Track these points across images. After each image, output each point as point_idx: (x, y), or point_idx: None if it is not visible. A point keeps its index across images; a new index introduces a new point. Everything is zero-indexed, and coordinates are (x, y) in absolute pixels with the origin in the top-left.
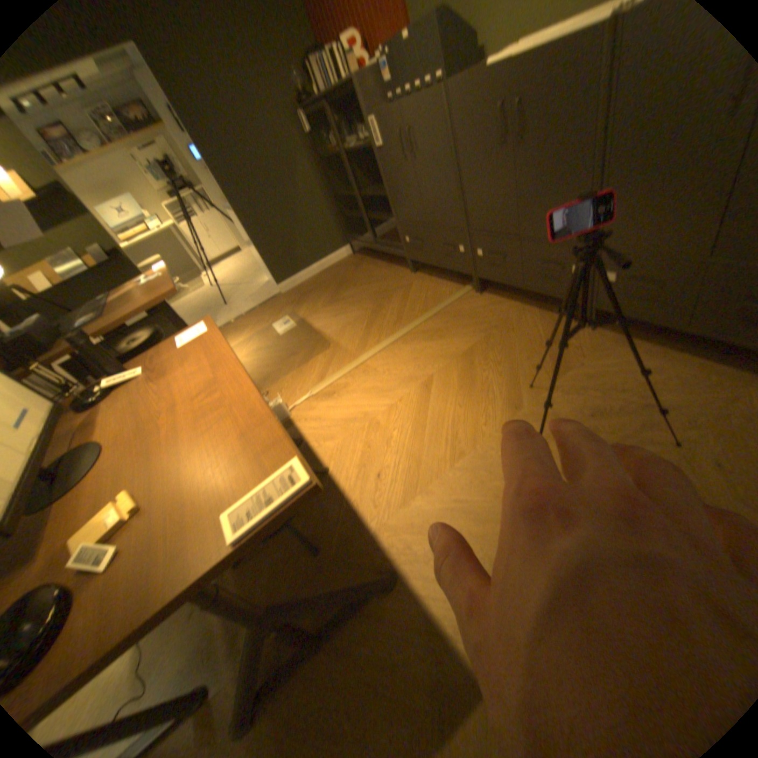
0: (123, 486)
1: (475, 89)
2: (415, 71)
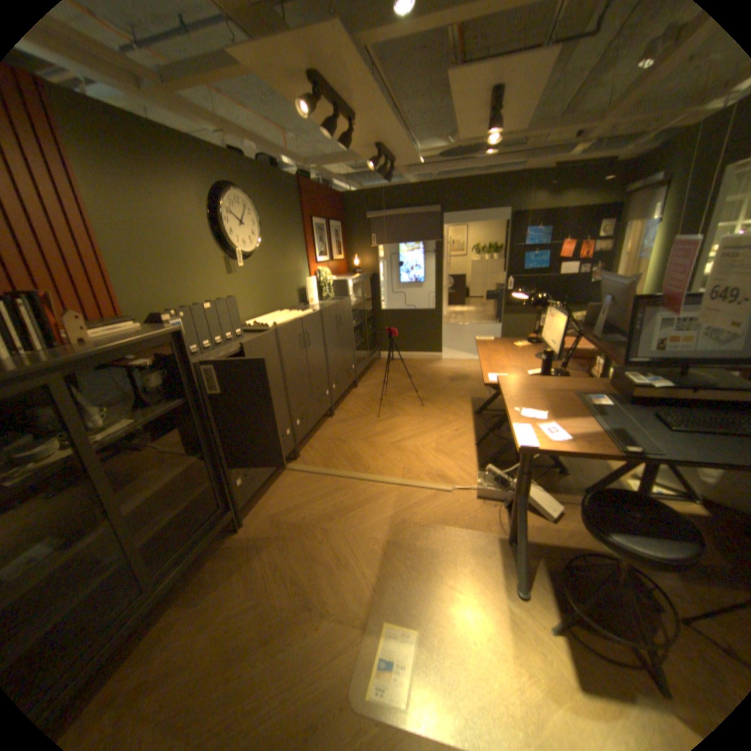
0: (521, 349)
1: (291, 331)
2: (216, 331)
